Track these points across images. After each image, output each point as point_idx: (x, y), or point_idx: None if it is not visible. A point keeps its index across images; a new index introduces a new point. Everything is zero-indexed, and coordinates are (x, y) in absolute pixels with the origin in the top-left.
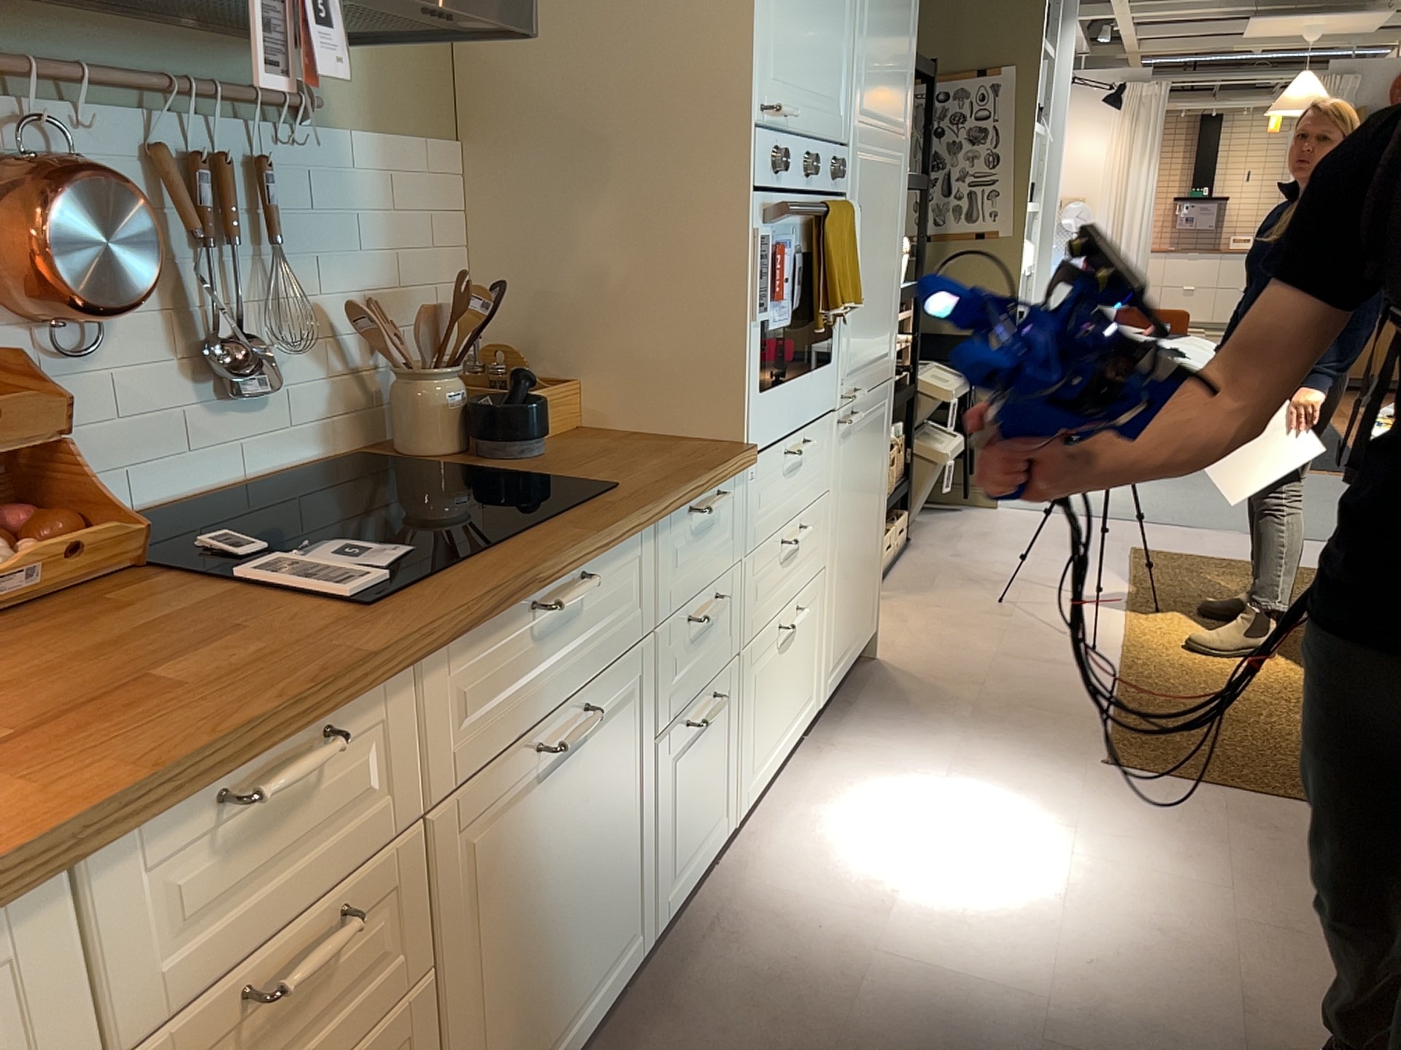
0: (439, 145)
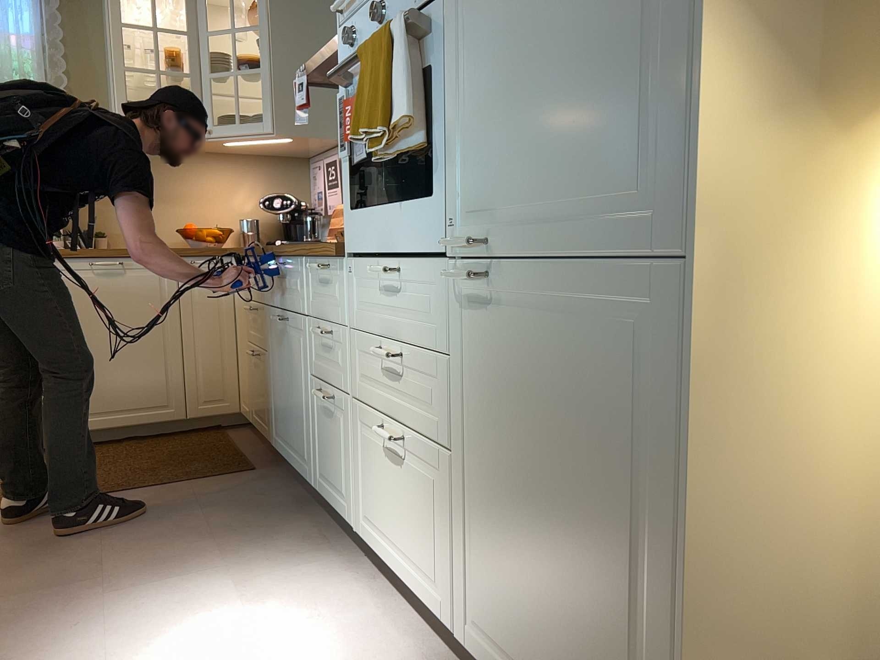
0: None
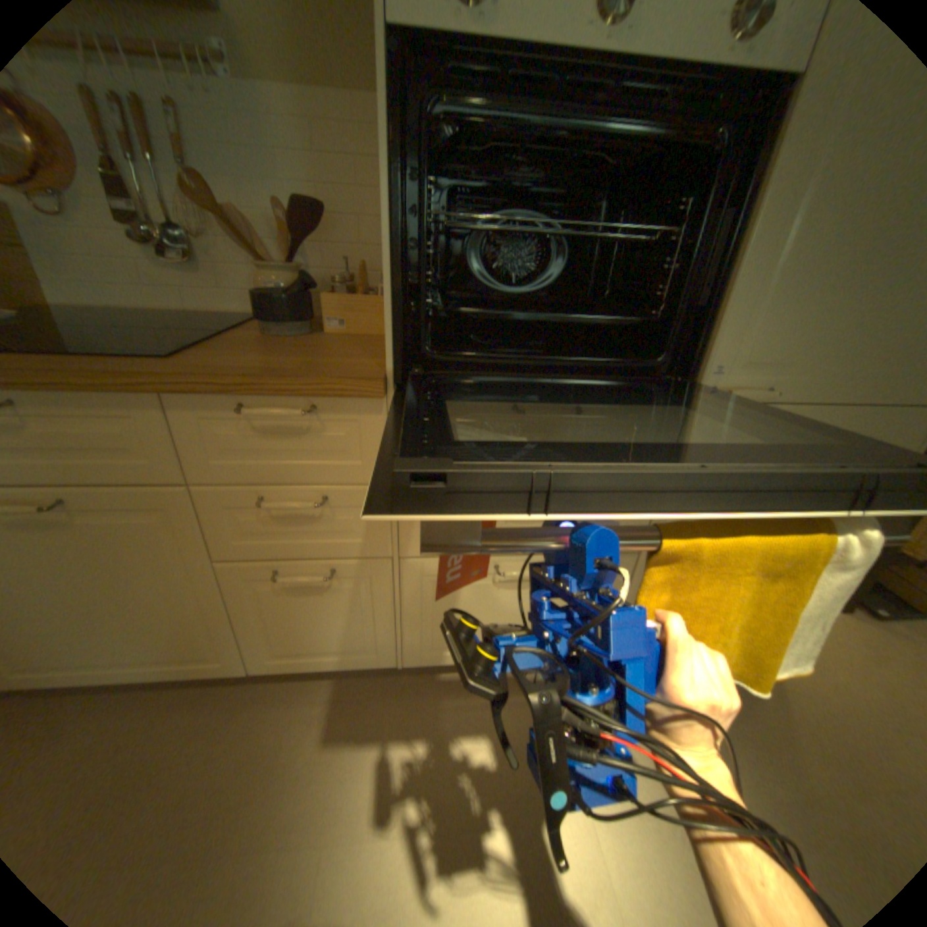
0: (361, 92)
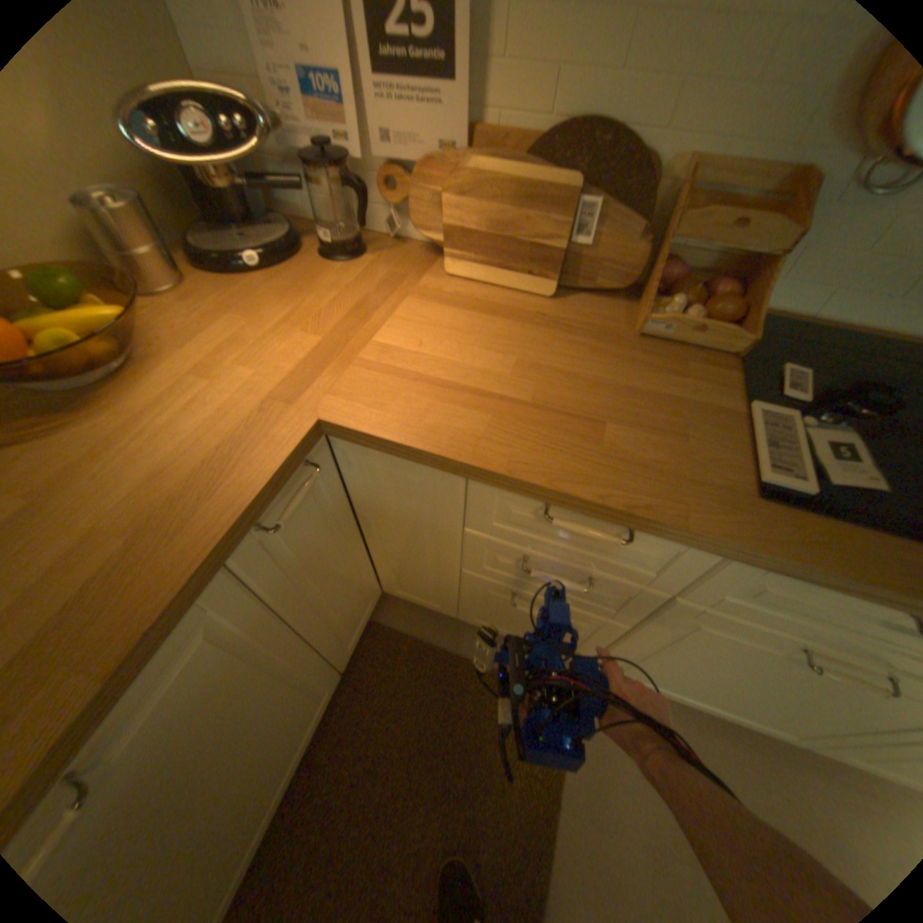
0: None
